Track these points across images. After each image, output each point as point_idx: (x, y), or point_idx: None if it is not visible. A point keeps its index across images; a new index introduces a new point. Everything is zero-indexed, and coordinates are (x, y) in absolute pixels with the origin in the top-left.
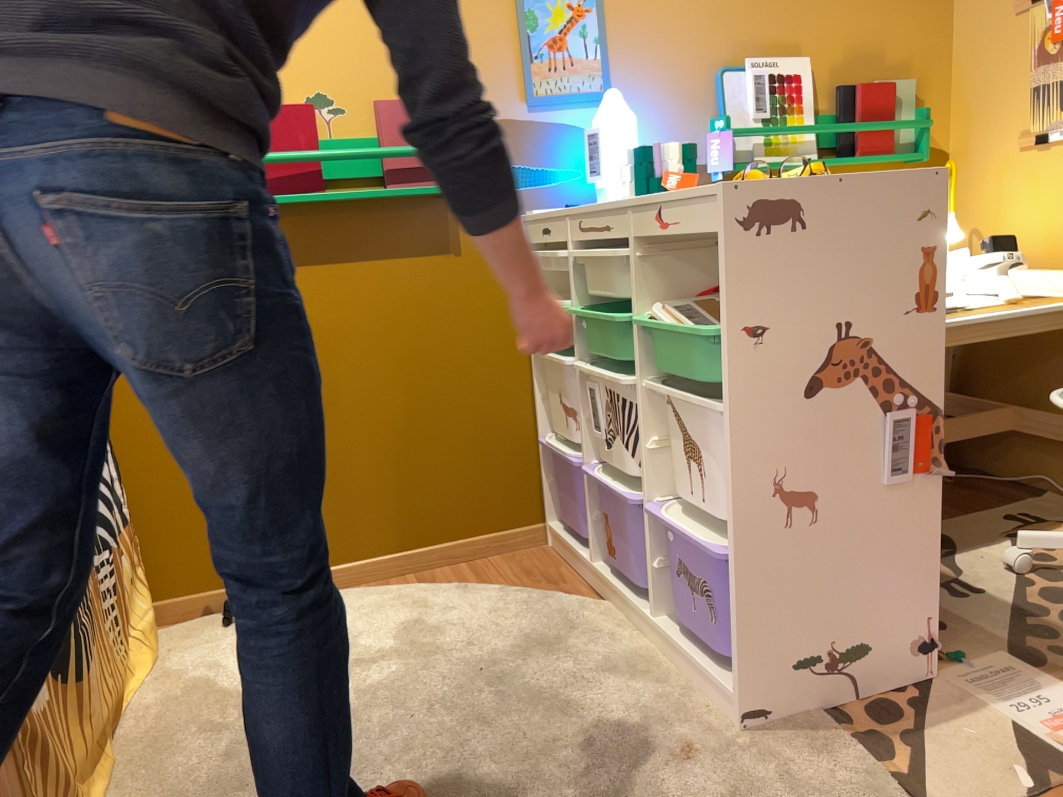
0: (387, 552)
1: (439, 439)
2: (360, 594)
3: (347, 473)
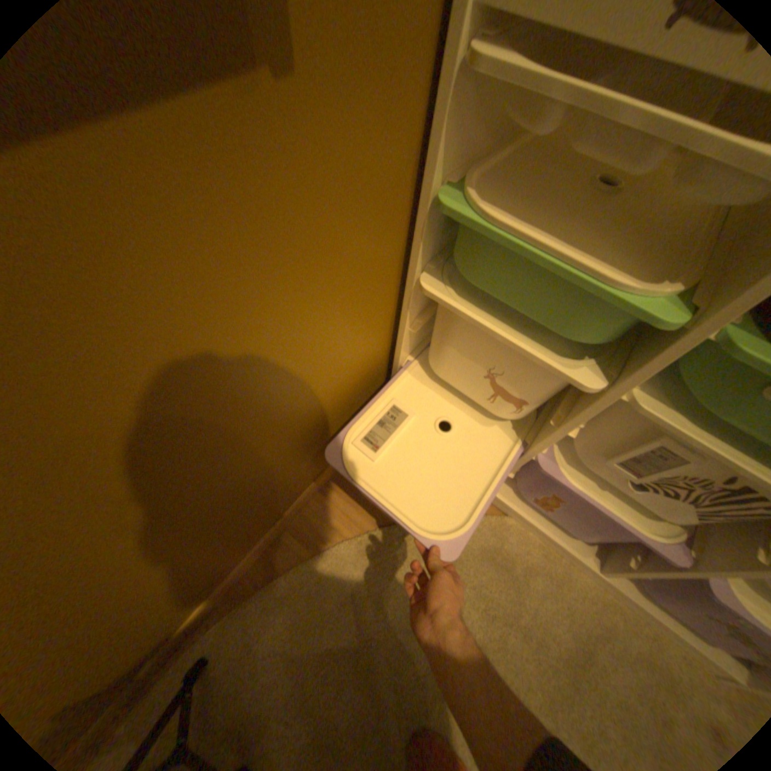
0: (255, 542)
1: (293, 444)
2: (263, 614)
3: (180, 570)
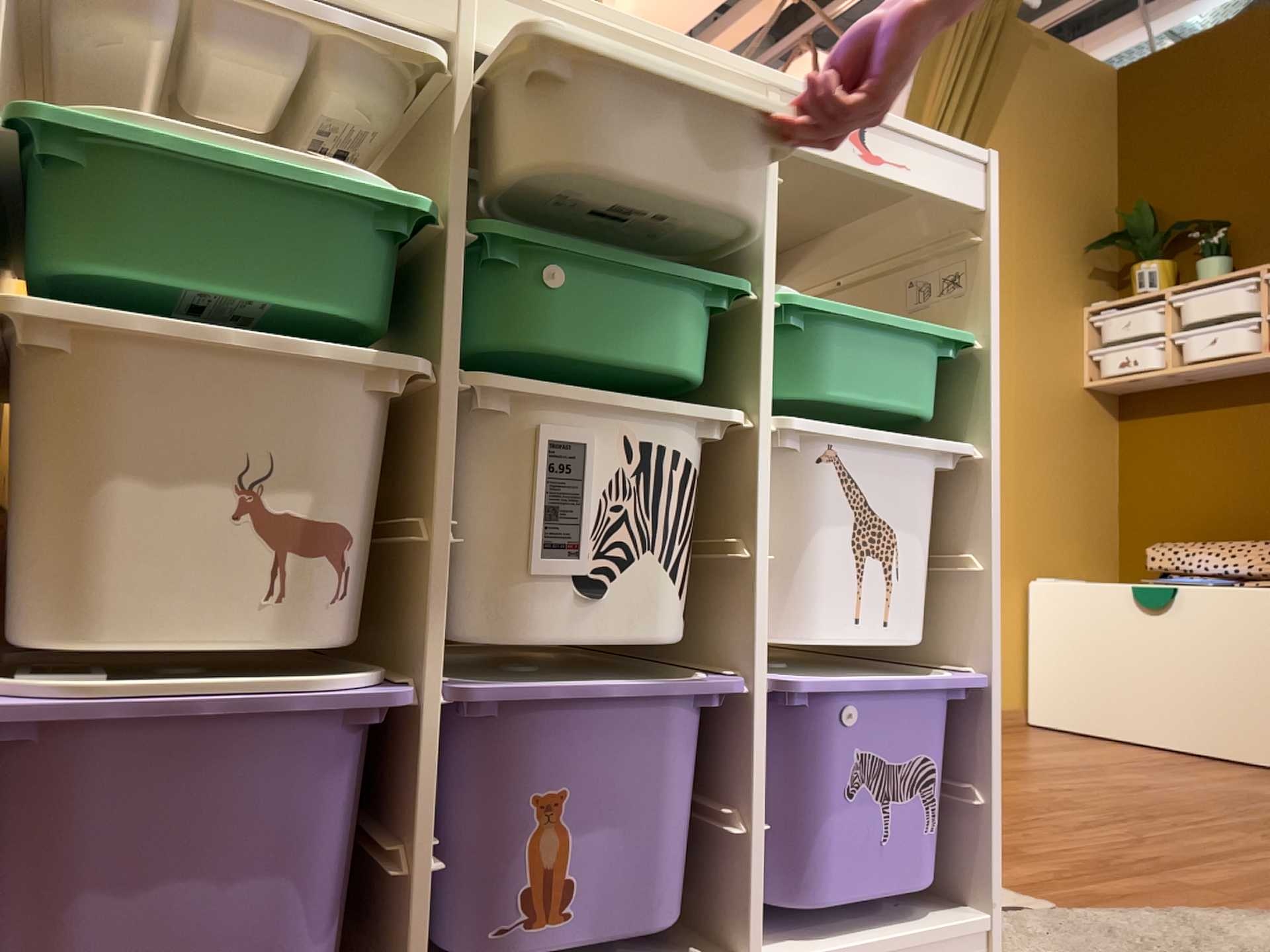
0: None
1: None
2: None
3: None
